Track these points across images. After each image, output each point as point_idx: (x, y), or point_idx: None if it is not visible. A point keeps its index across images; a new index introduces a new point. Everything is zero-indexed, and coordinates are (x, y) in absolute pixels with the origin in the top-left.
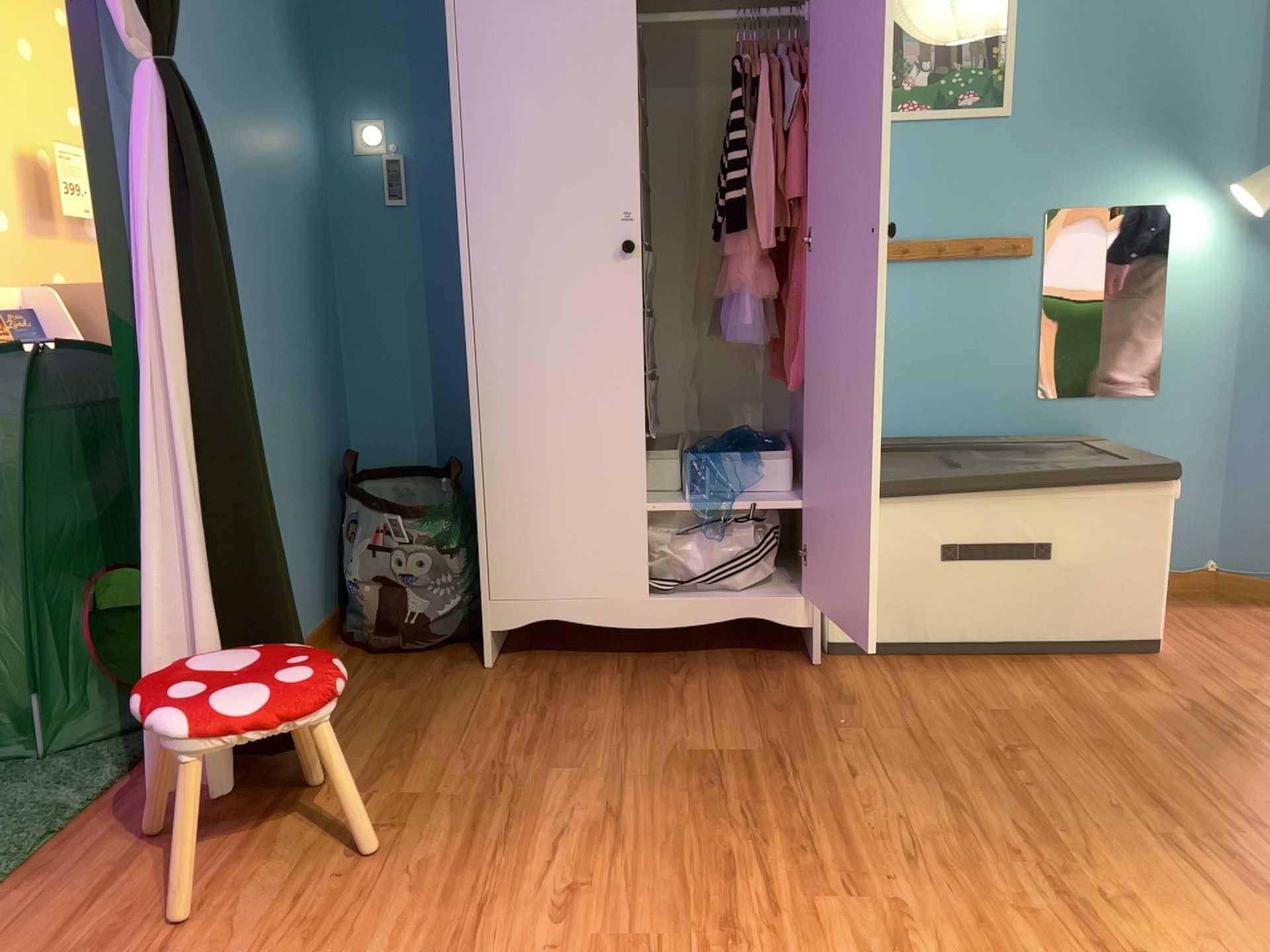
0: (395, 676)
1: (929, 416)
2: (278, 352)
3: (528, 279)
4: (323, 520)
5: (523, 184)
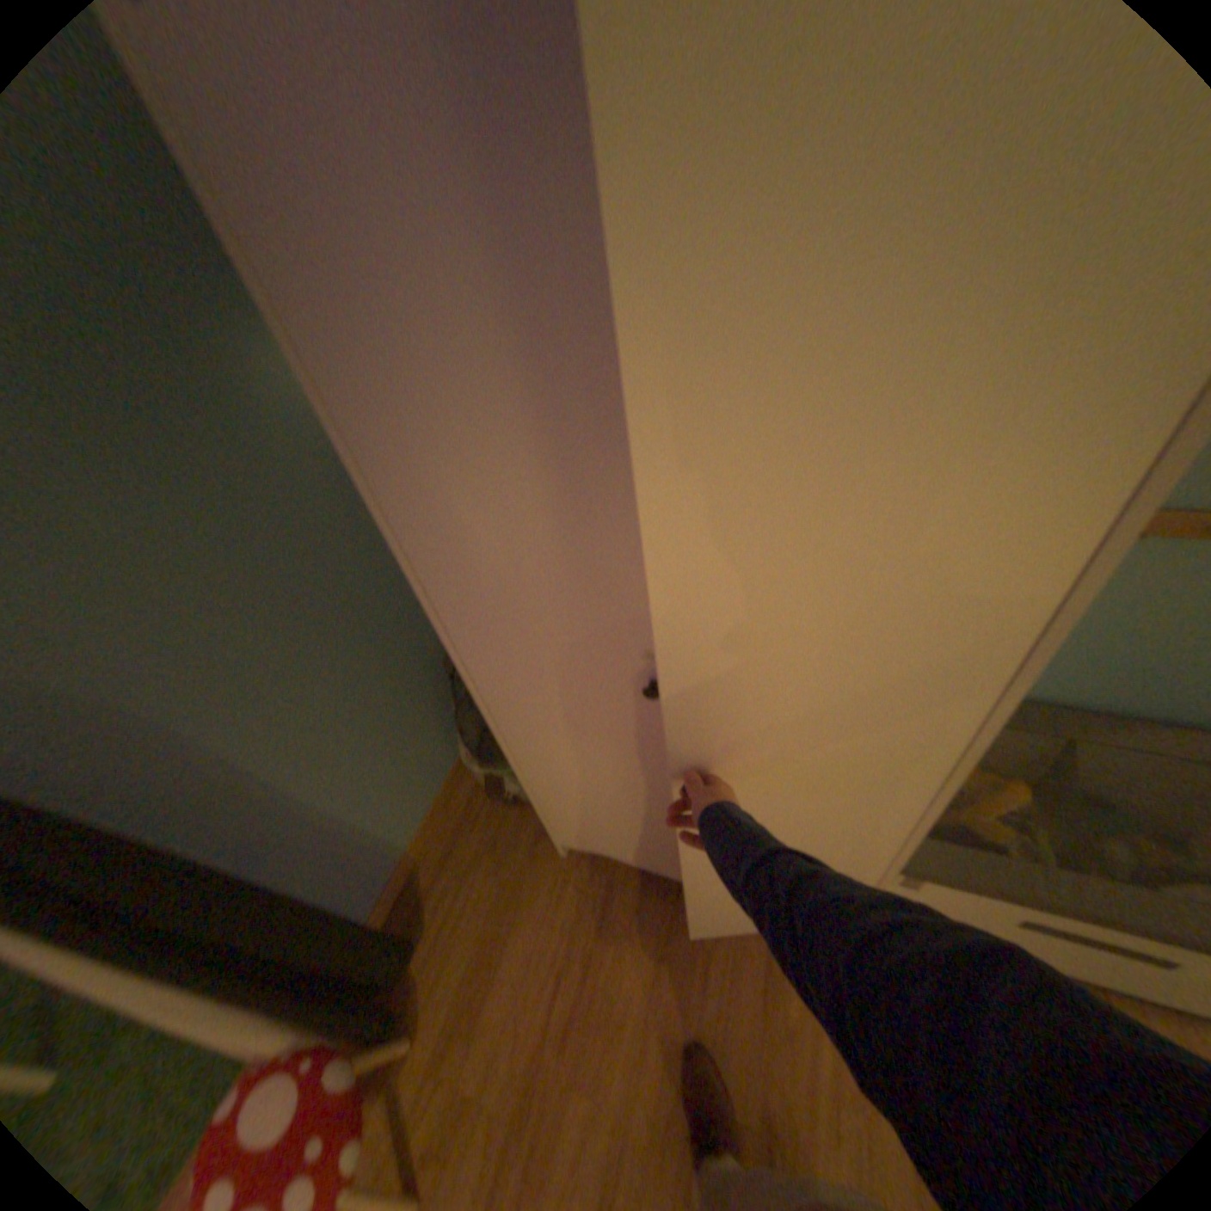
0: (495, 849)
1: (1067, 682)
2: (331, 650)
3: (532, 678)
4: (438, 699)
5: (499, 595)
